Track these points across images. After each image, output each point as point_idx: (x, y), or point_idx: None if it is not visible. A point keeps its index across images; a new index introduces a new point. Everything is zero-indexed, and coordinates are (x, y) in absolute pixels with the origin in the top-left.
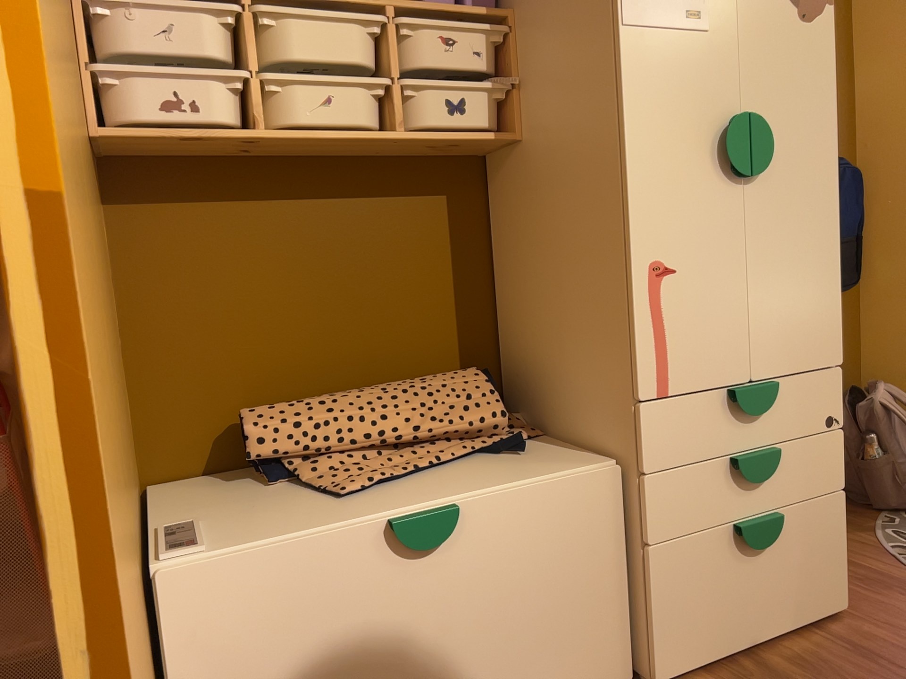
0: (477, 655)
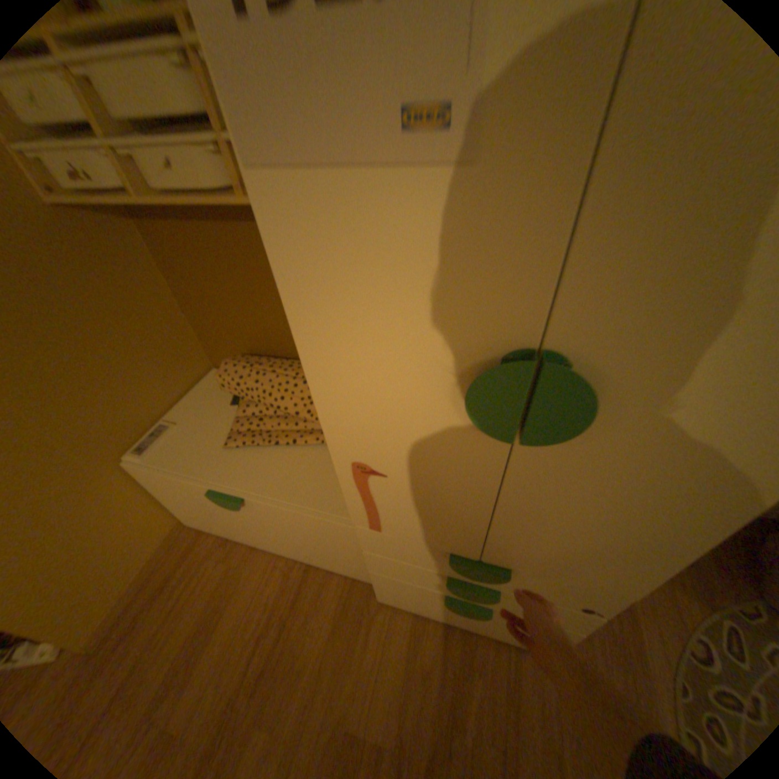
0: (278, 540)
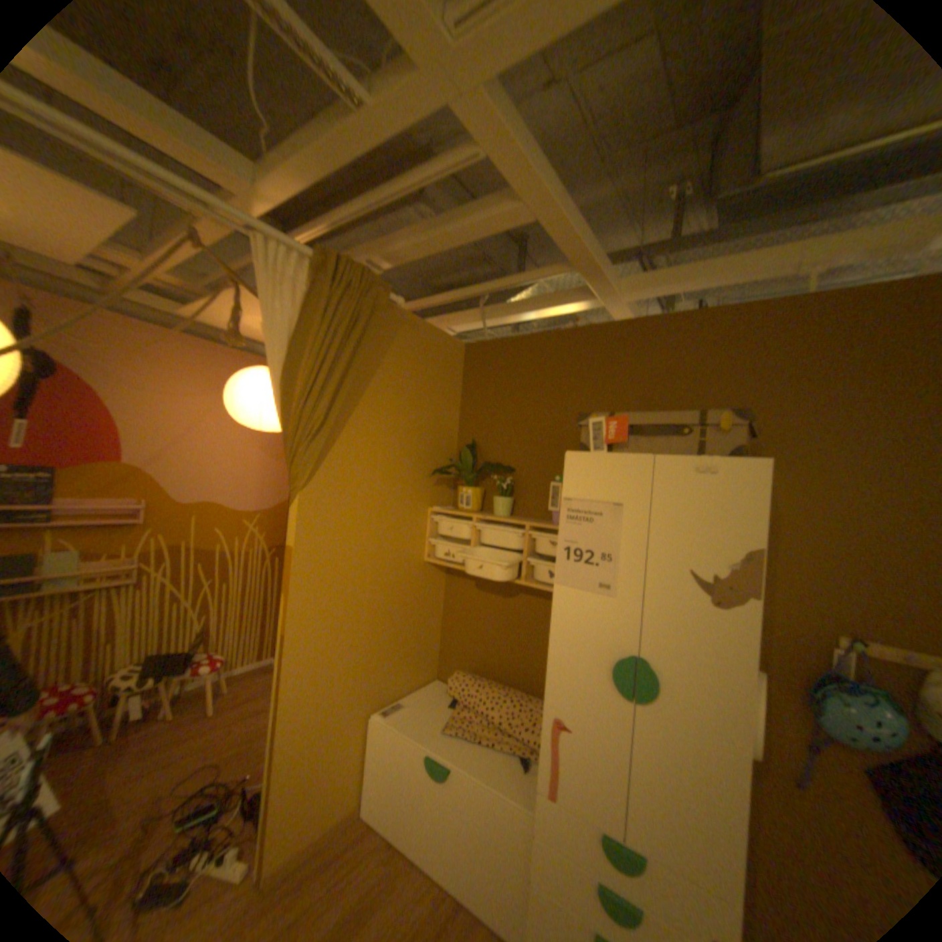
0: (448, 846)
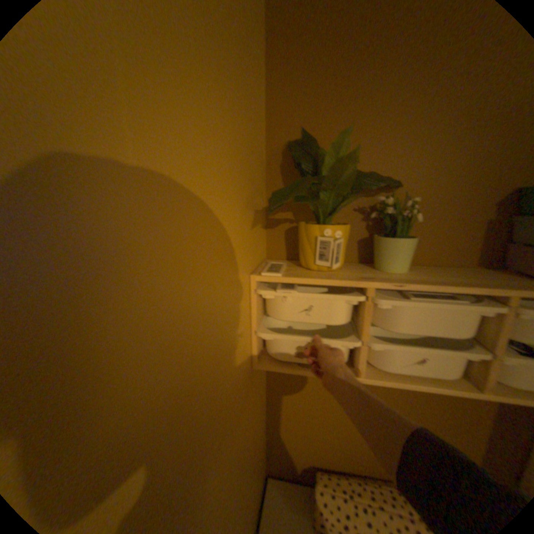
0: None
